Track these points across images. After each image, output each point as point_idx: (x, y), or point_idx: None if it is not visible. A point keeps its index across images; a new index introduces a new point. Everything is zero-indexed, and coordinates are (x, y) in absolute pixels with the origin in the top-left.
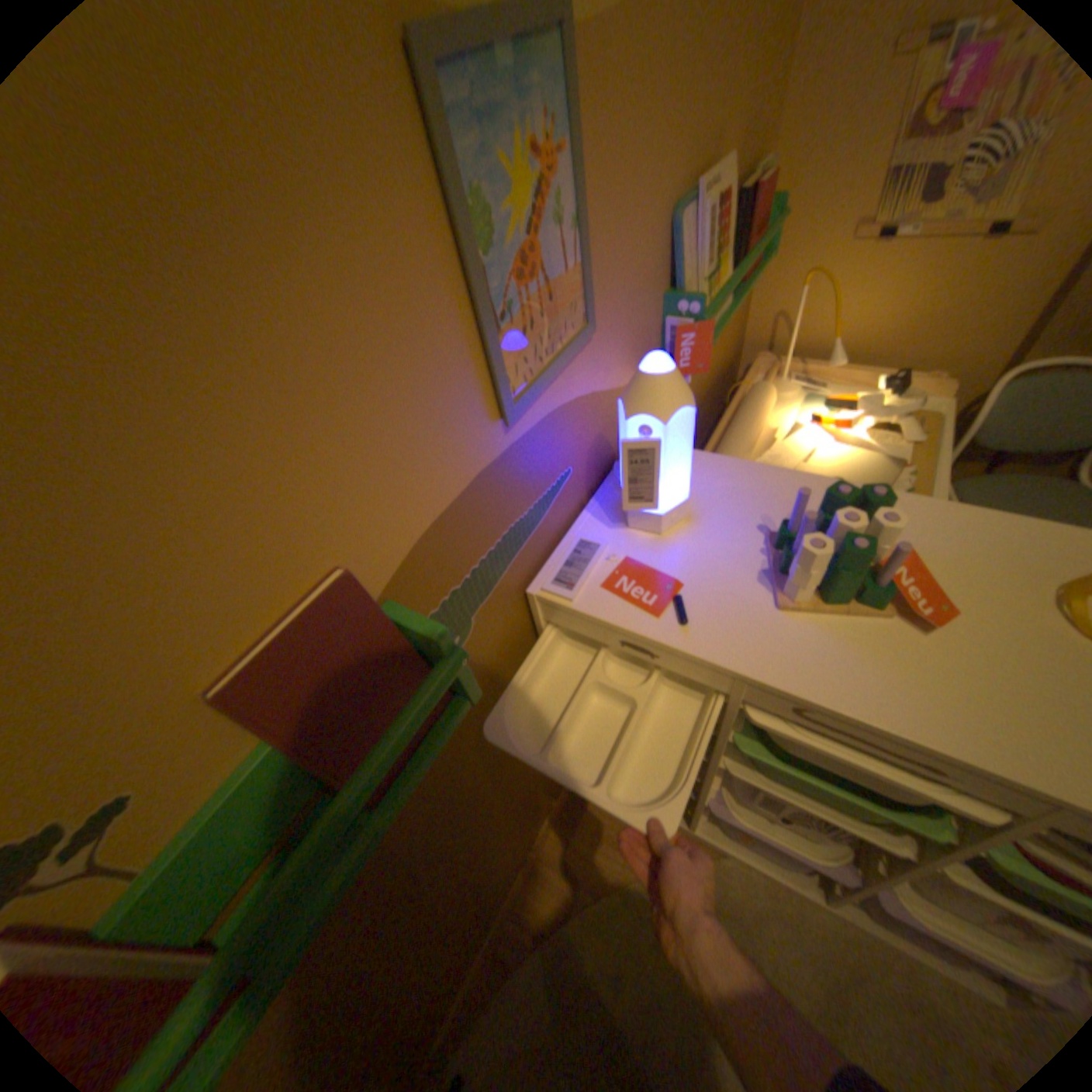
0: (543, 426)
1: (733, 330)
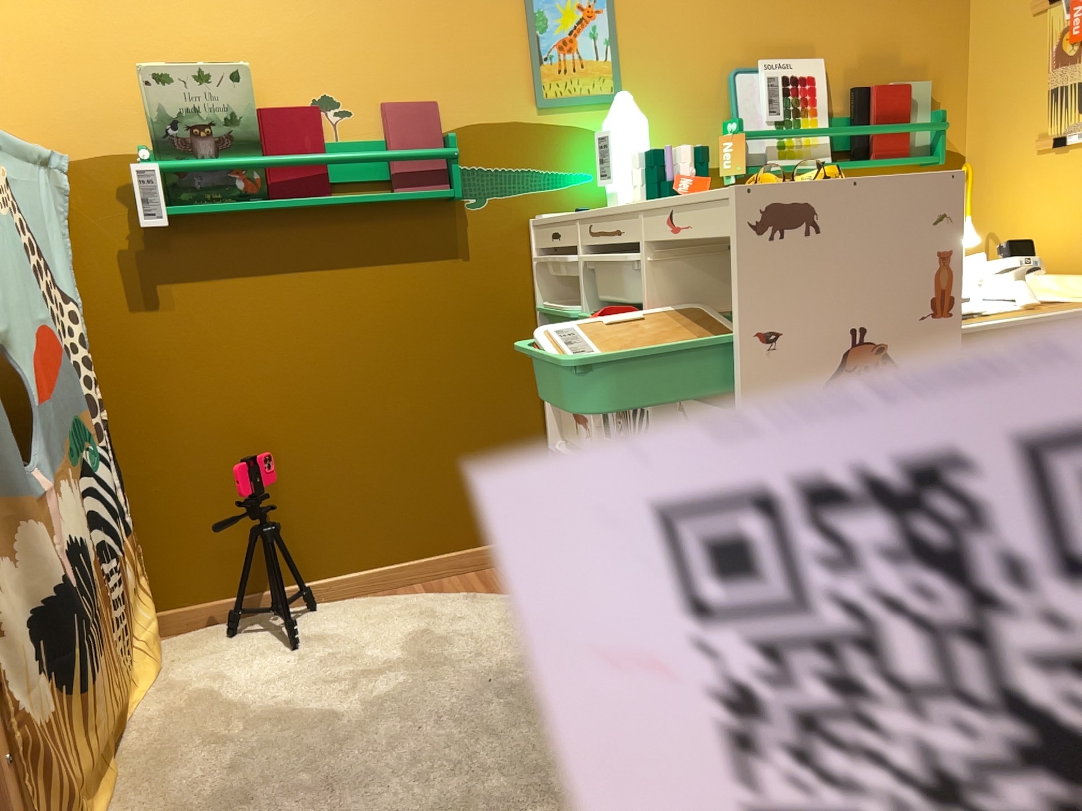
0: (567, 129)
1: None
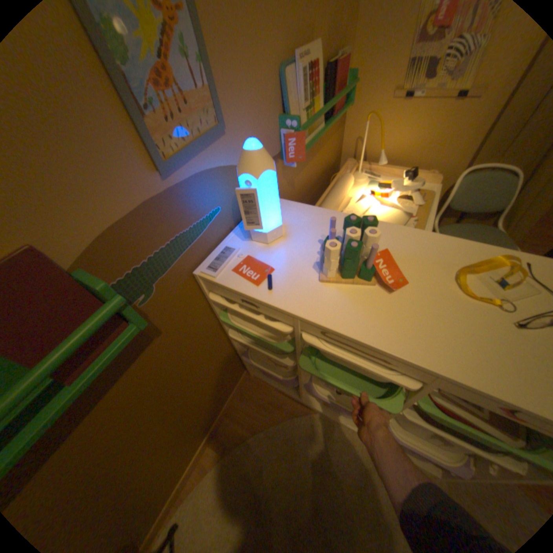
0: (193, 180)
1: (333, 145)
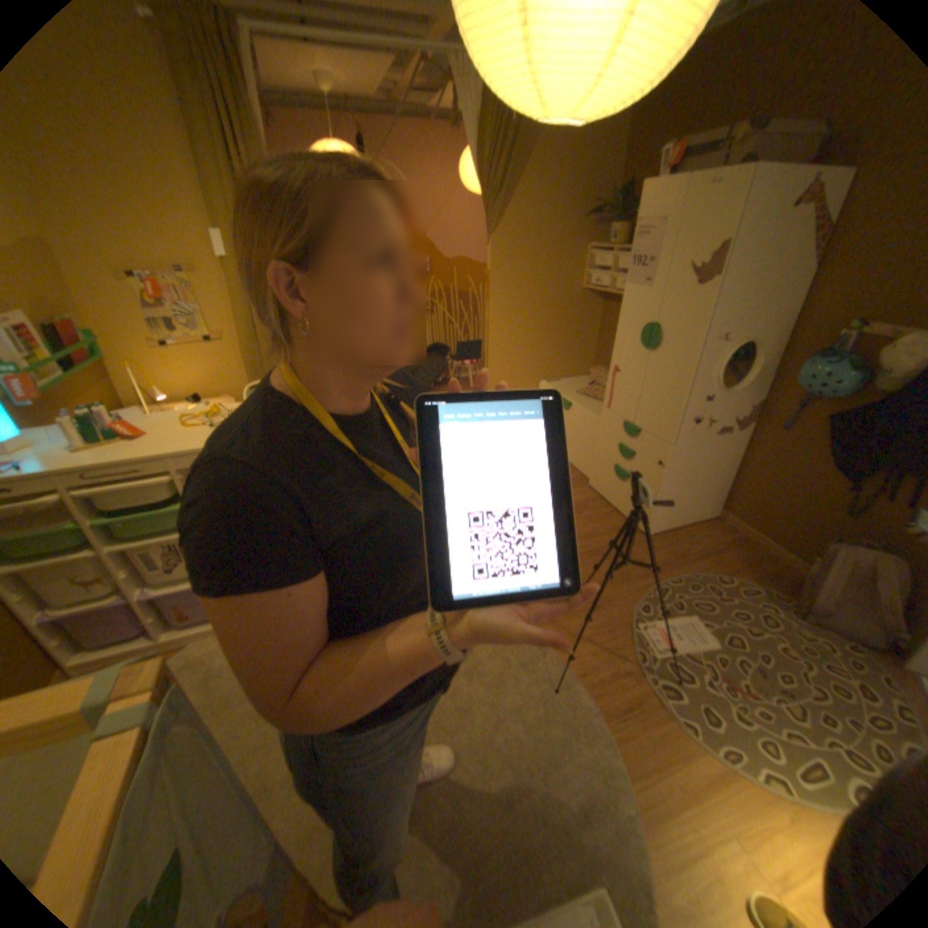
0: None
1: (99, 397)
